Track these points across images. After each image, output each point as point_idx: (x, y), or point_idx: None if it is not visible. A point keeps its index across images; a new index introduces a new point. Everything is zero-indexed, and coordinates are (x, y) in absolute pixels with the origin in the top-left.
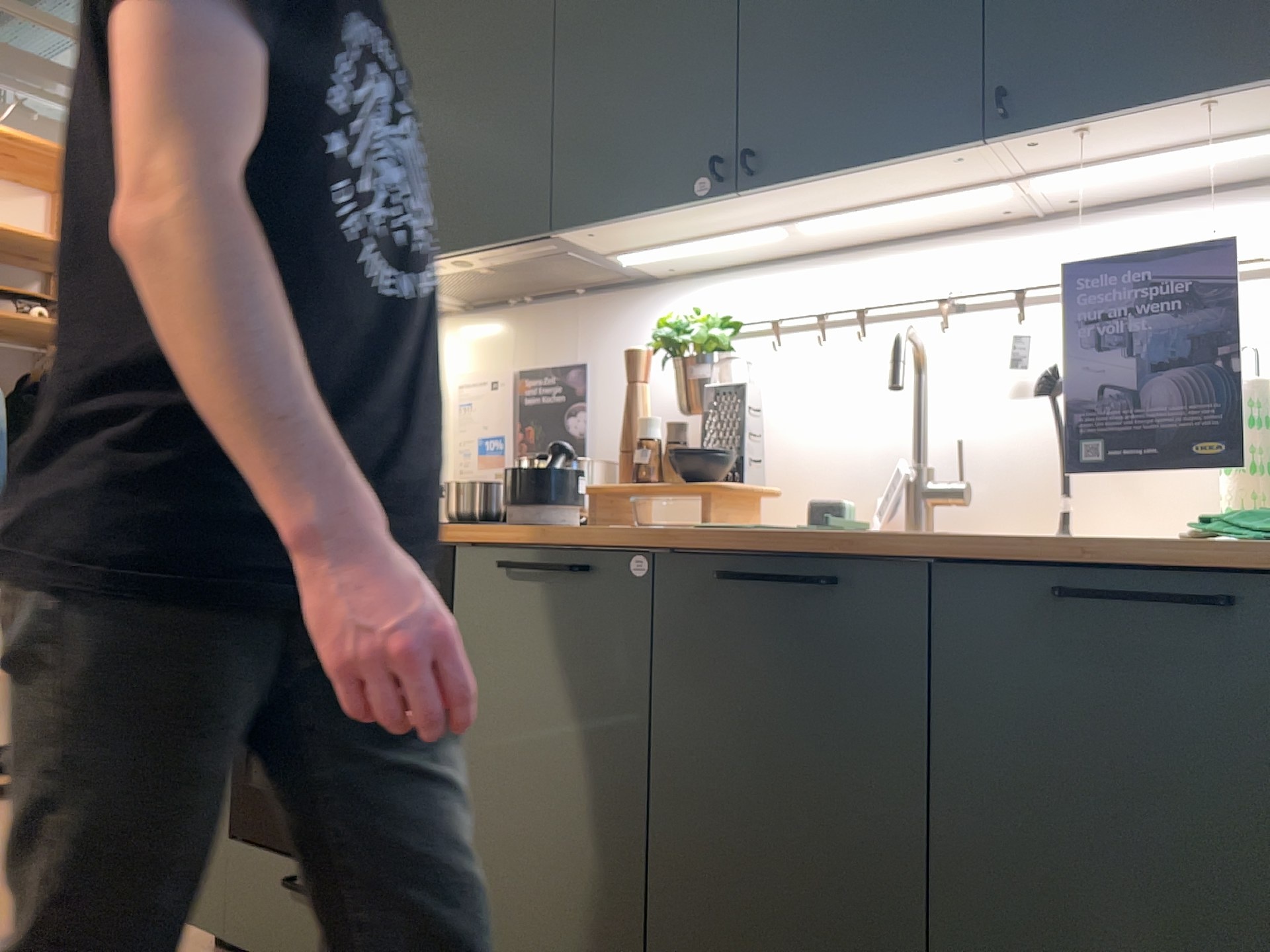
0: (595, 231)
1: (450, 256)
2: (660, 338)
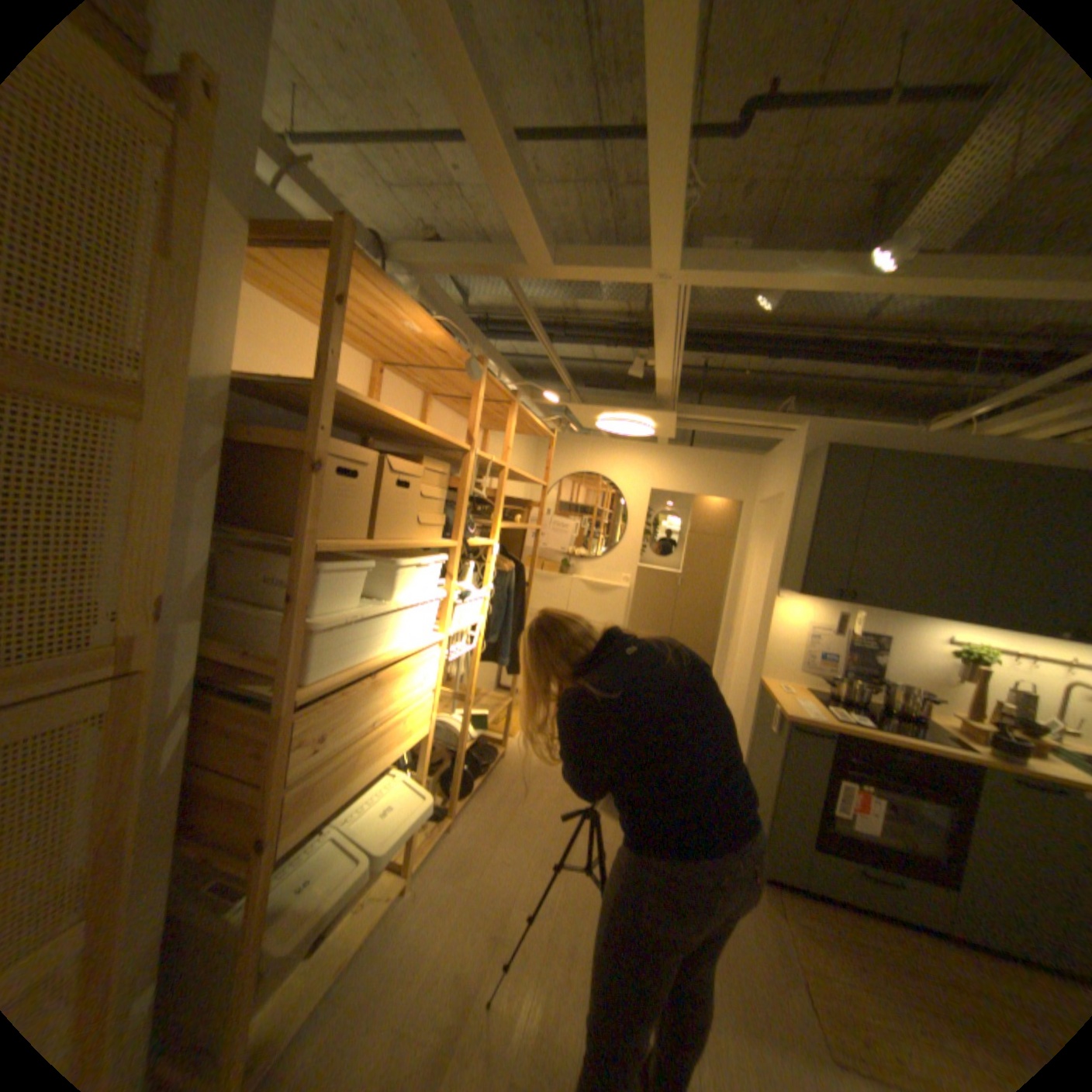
0: (992, 627)
1: (911, 614)
2: (974, 657)
